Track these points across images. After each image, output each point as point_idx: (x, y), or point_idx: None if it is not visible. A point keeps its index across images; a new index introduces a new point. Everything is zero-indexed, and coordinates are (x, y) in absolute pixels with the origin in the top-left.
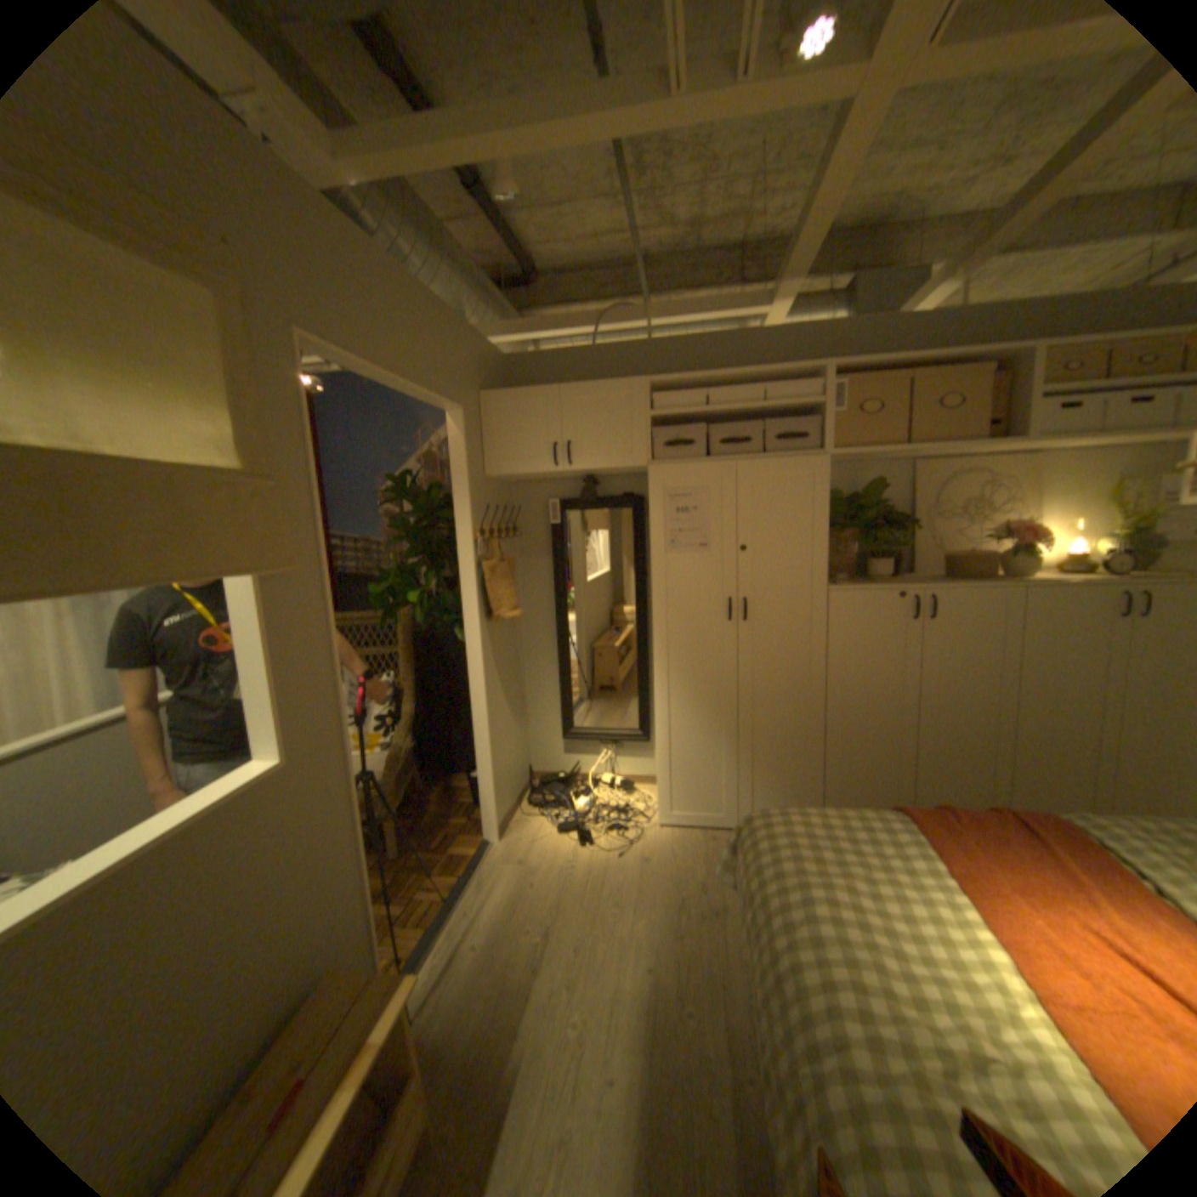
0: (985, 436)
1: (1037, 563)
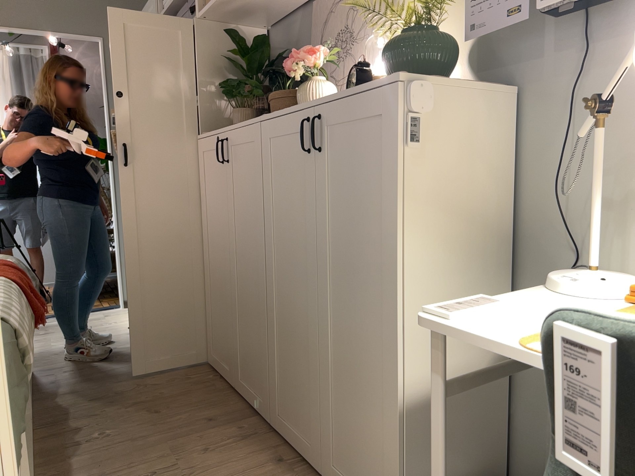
0: None
1: (307, 93)
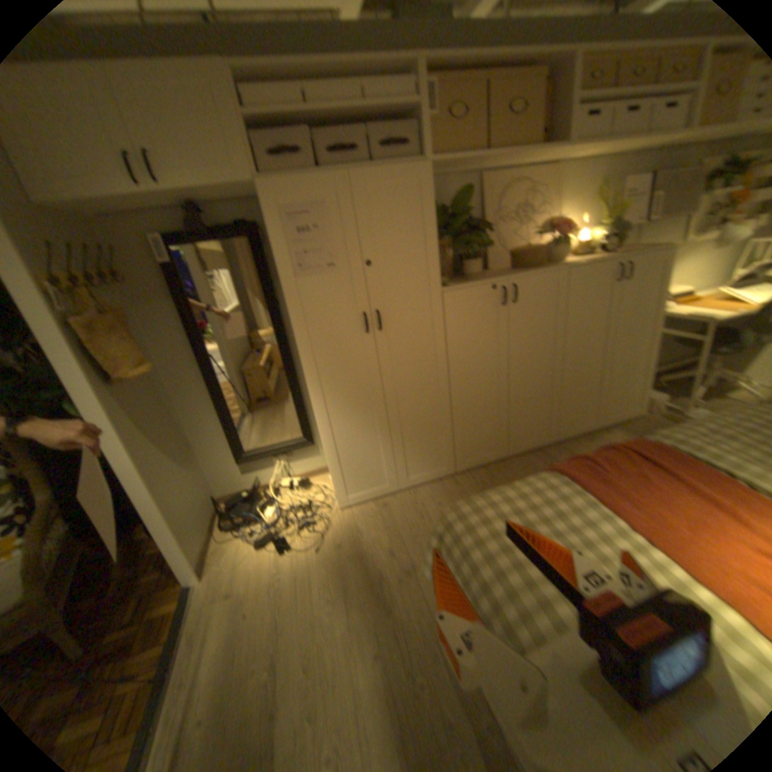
0: (538, 143)
1: (569, 249)
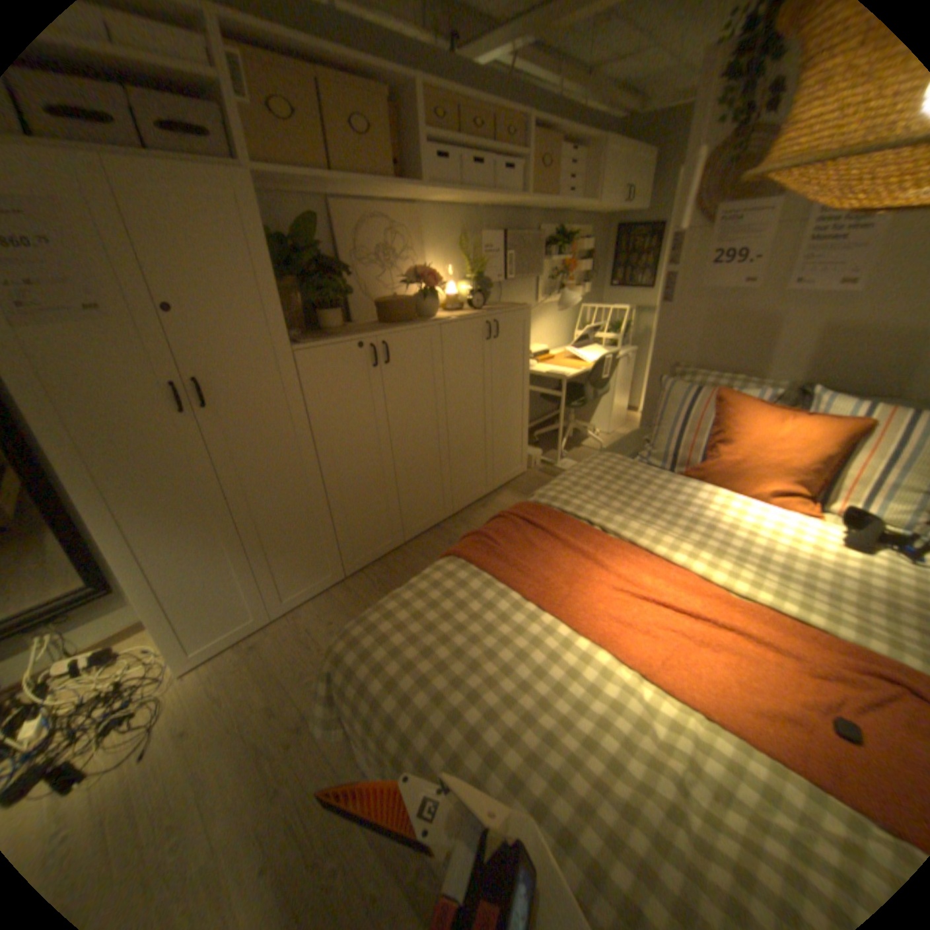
0: (389, 174)
1: (438, 302)
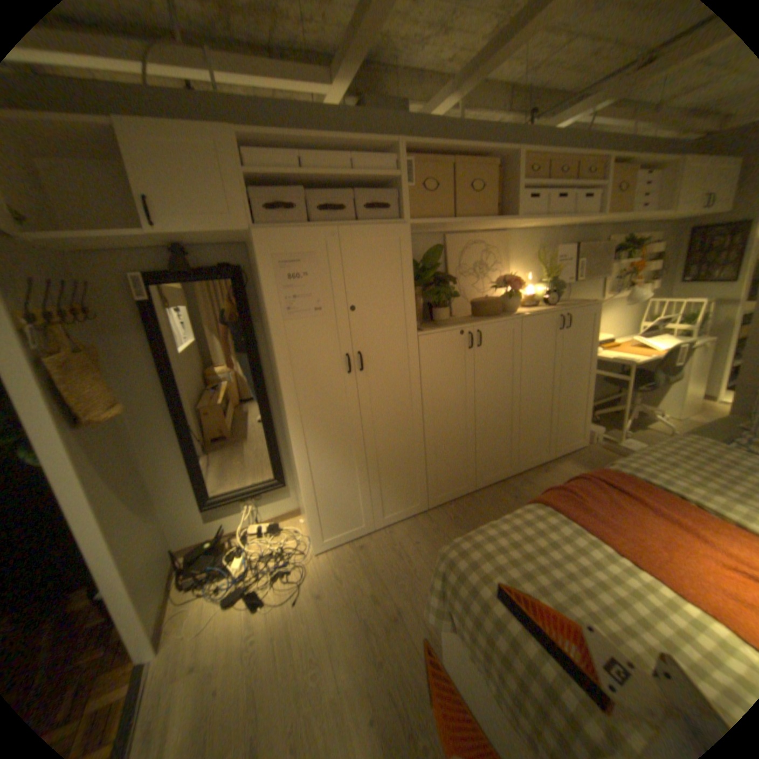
0: (492, 215)
1: (519, 301)
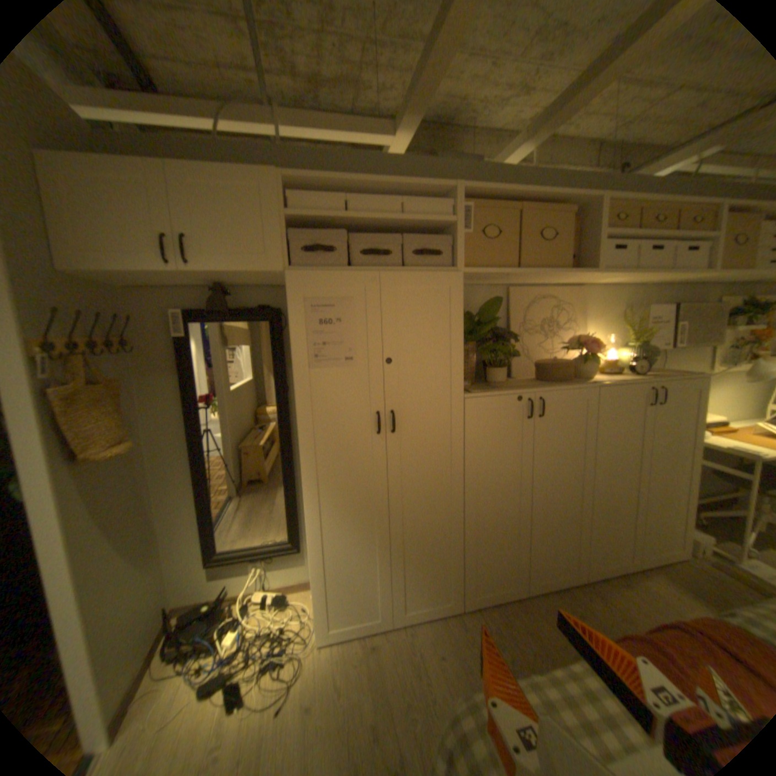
0: (565, 267)
1: (597, 367)
